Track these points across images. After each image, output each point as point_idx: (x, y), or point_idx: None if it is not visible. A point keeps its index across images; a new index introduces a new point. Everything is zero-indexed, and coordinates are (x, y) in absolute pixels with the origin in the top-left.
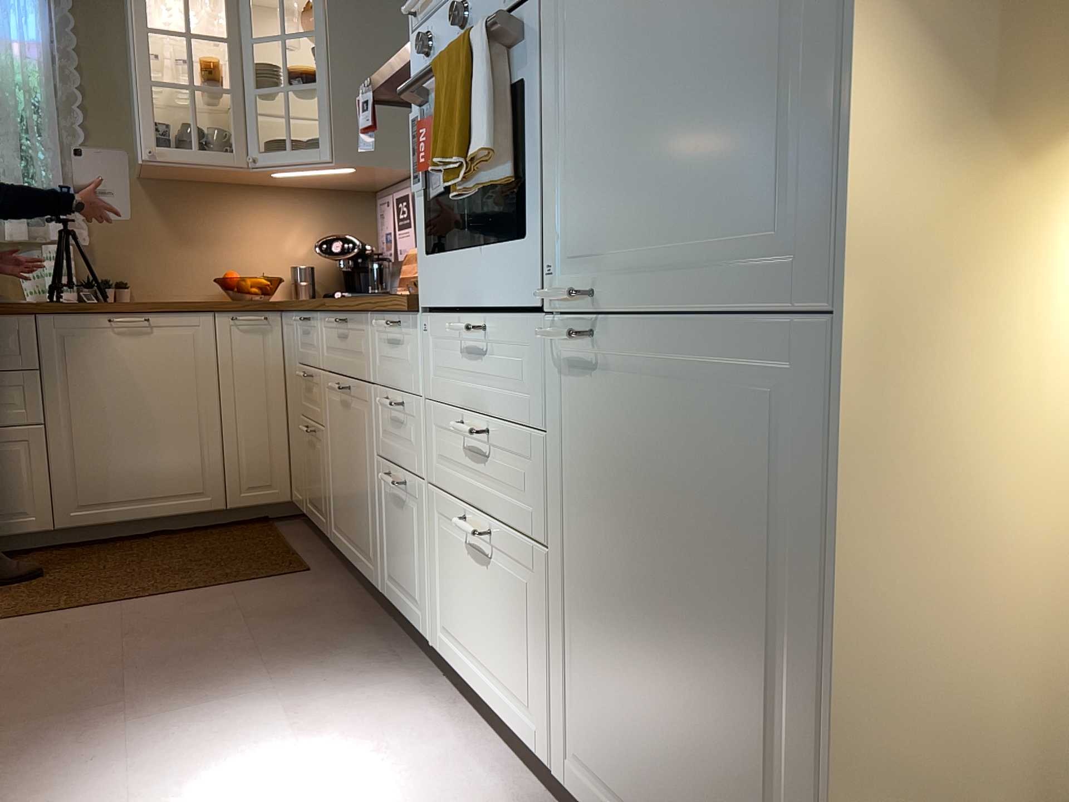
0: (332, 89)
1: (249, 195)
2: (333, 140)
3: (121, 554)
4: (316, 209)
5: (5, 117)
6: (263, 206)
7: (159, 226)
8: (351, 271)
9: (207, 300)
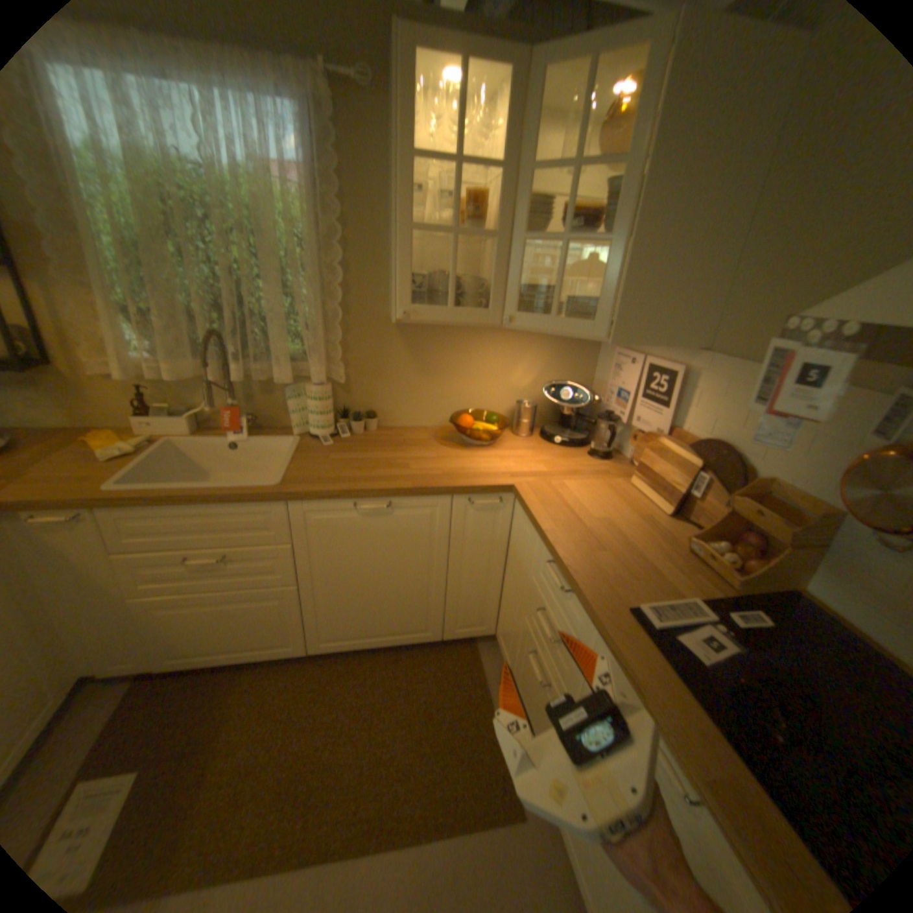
0: (630, 245)
1: (488, 331)
2: (617, 315)
3: (356, 691)
4: (547, 344)
5: (268, 257)
6: (498, 342)
7: (406, 360)
8: (571, 414)
9: (440, 425)
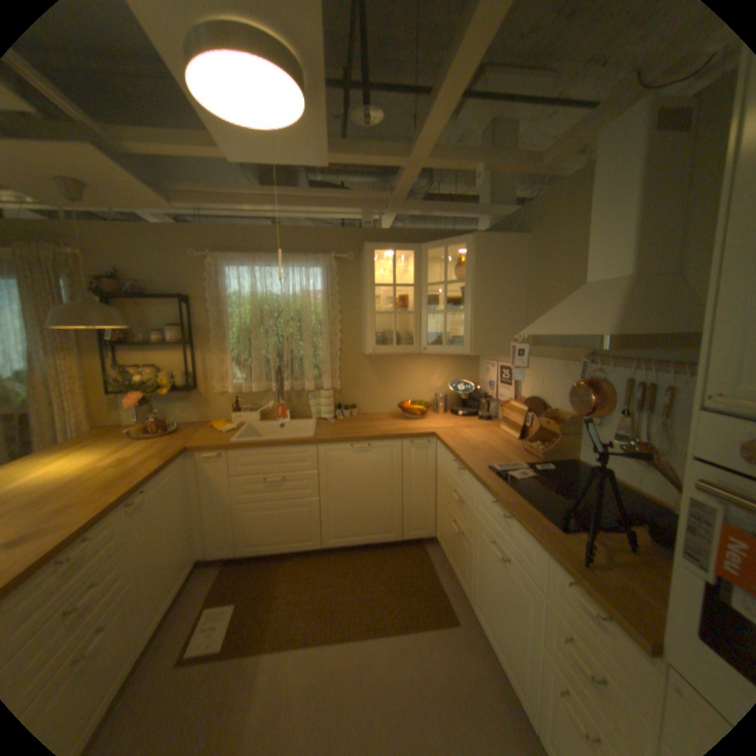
0: (473, 312)
1: (415, 357)
2: (472, 342)
3: (352, 569)
4: (448, 362)
5: (307, 330)
6: (421, 362)
7: (371, 375)
8: (466, 398)
9: (392, 411)
